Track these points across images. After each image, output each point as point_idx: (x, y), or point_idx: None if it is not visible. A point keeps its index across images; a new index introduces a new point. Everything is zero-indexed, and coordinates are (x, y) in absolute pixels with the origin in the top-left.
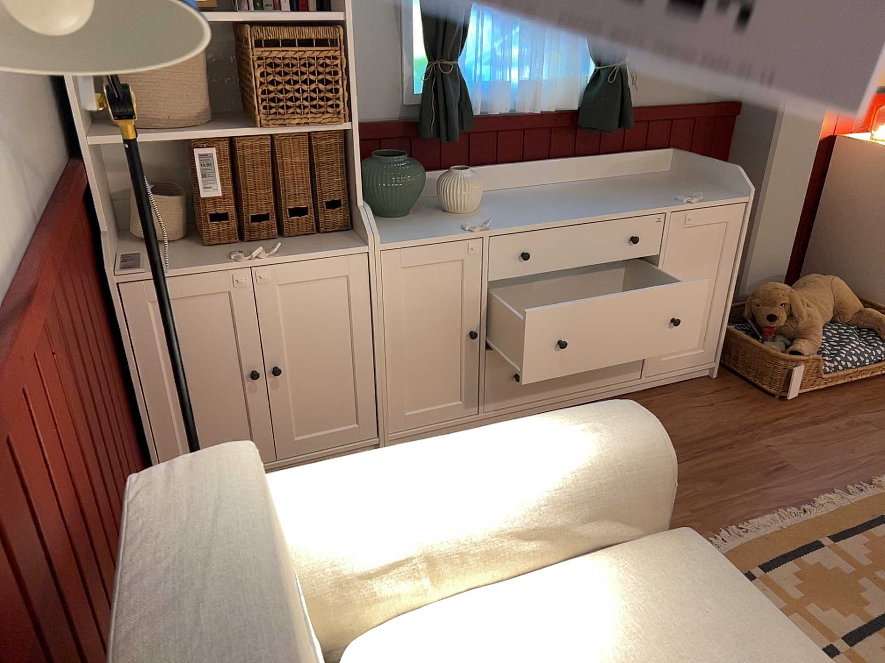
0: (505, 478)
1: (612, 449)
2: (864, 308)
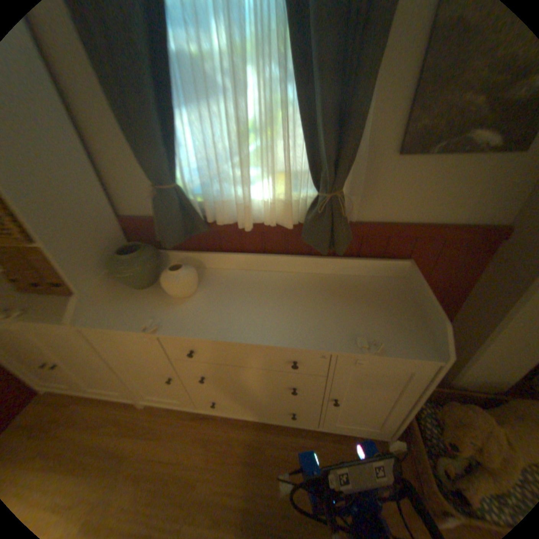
0: None
1: None
2: None
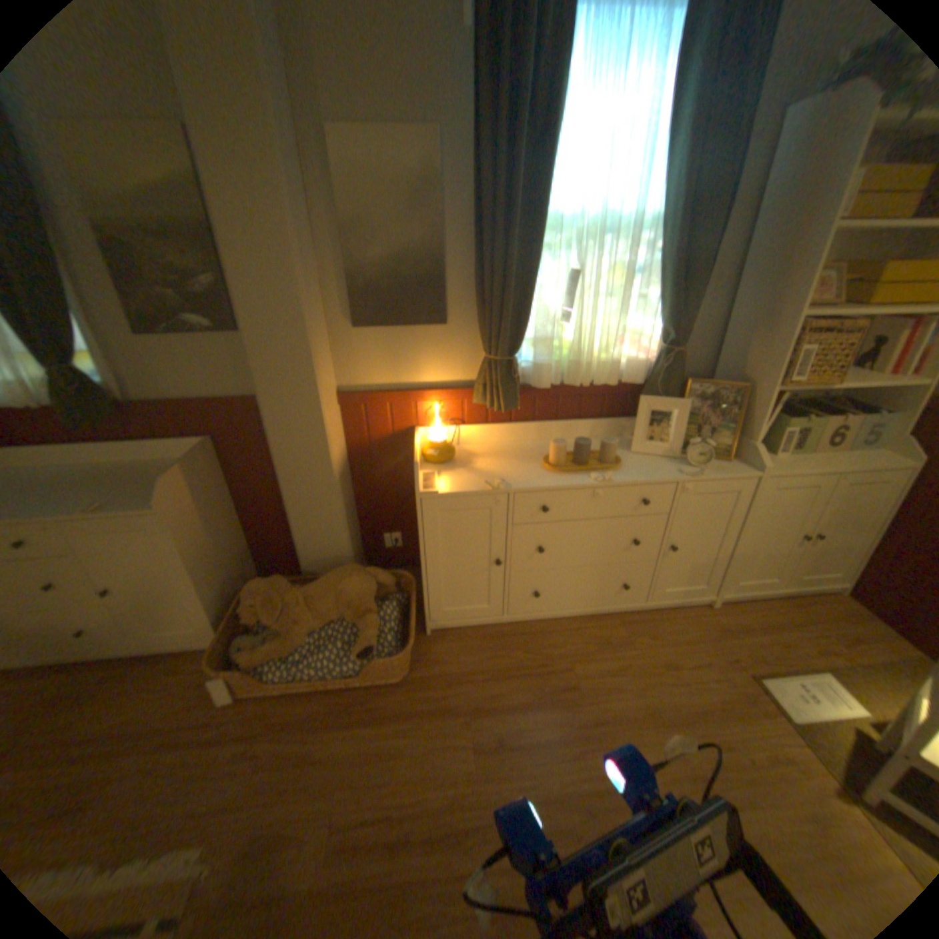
0: None
1: None
2: (374, 608)
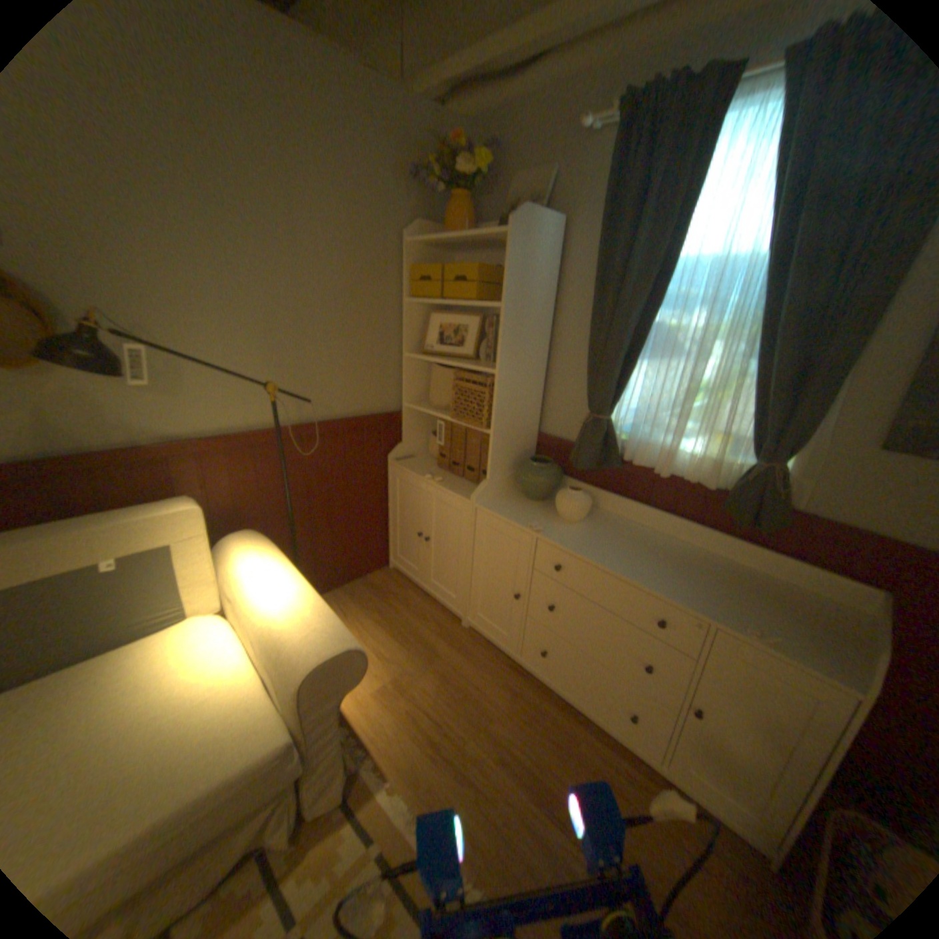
0: (265, 610)
1: (293, 648)
2: None
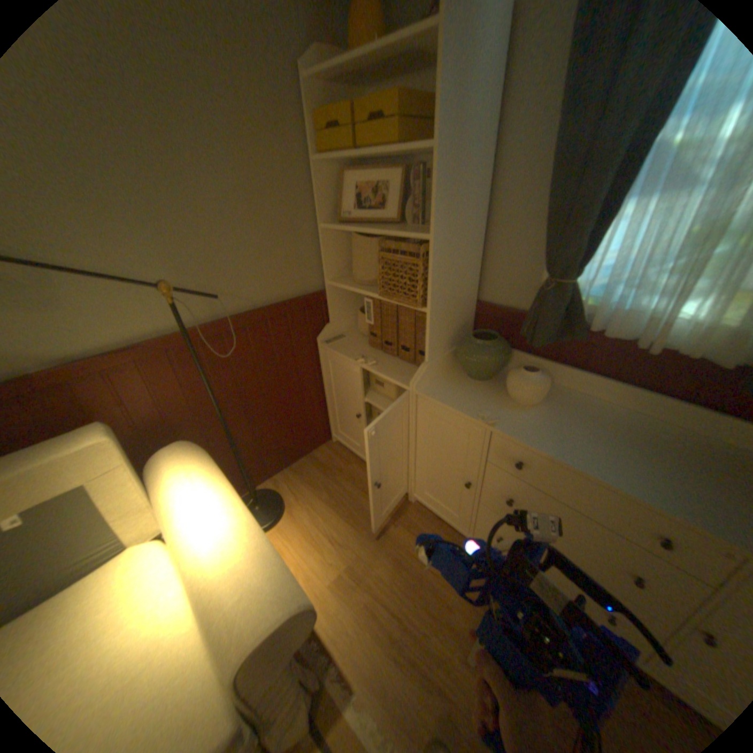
0: (194, 556)
1: (225, 618)
2: None
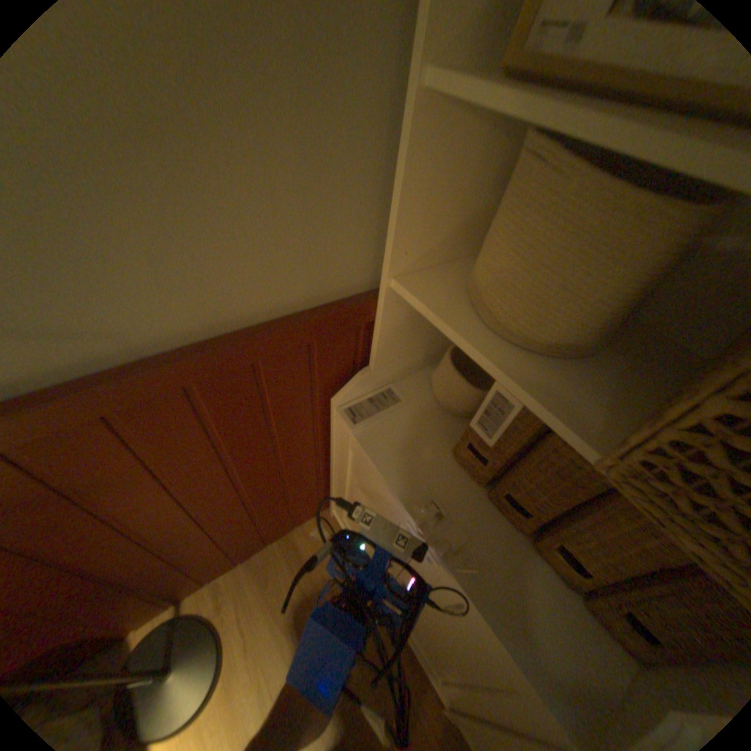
0: None
1: None
2: None
